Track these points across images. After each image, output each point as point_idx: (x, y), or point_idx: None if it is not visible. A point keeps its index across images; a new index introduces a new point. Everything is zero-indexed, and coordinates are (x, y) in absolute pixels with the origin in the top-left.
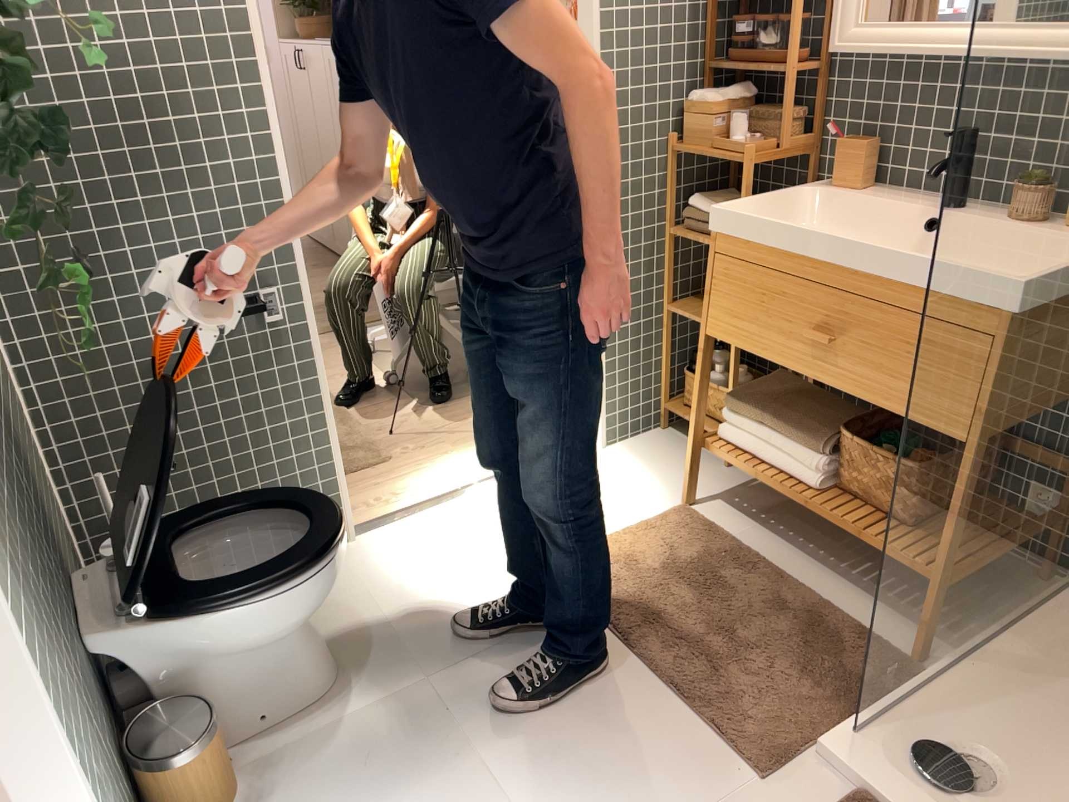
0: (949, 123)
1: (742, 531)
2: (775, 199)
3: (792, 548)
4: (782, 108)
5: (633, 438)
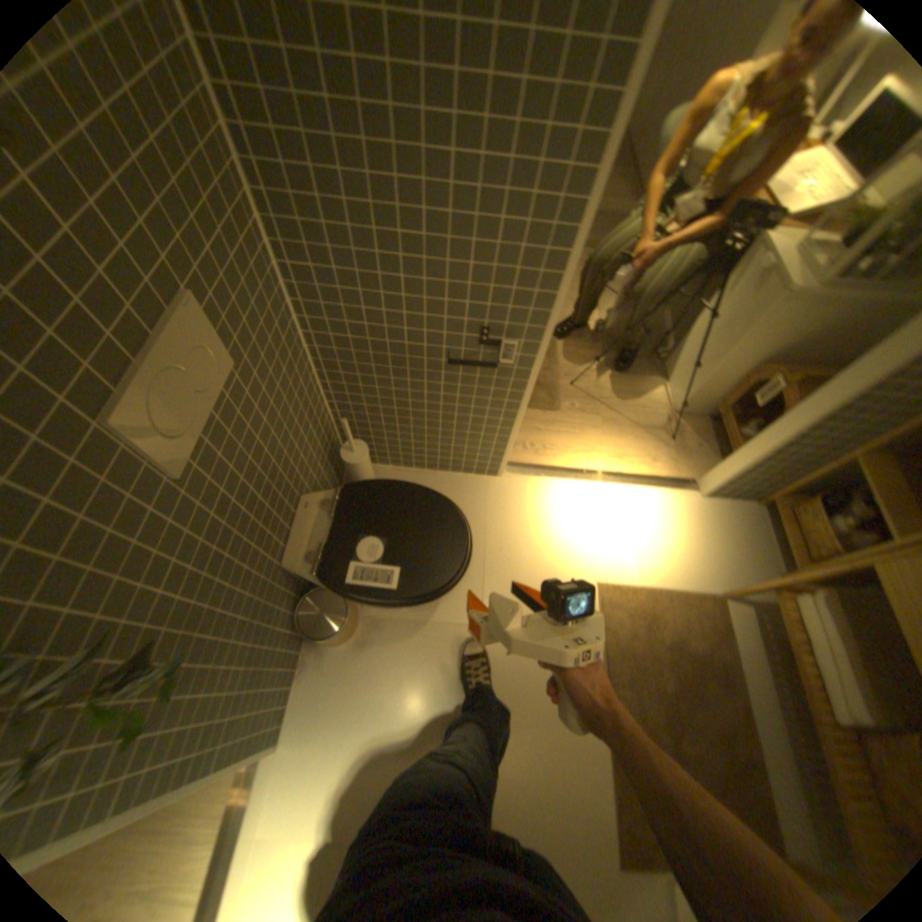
0: None
1: (750, 656)
2: None
3: (776, 700)
4: None
5: (730, 501)
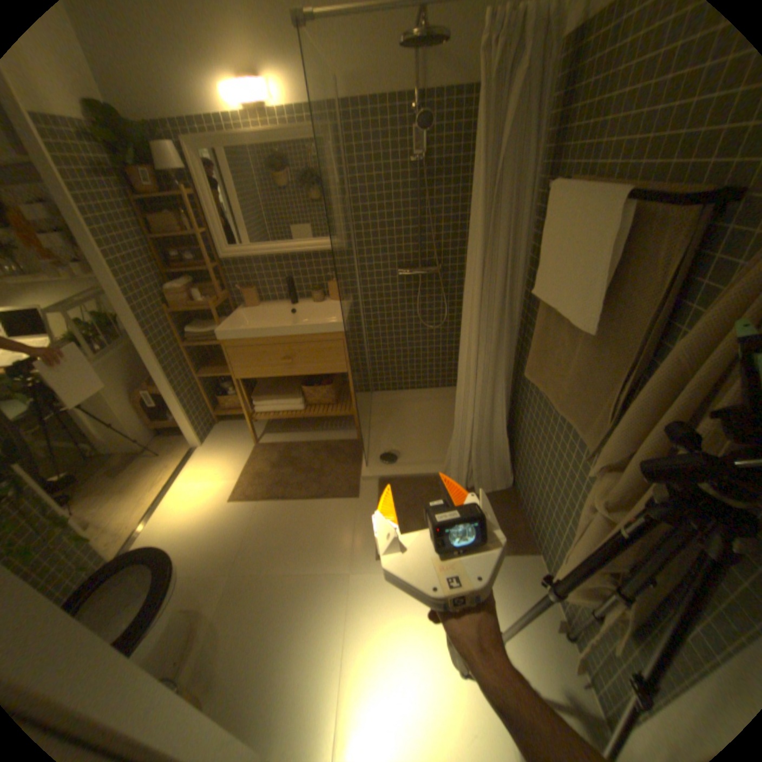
0: (278, 276)
1: (283, 439)
2: (231, 319)
3: (302, 433)
4: (204, 282)
5: (209, 435)
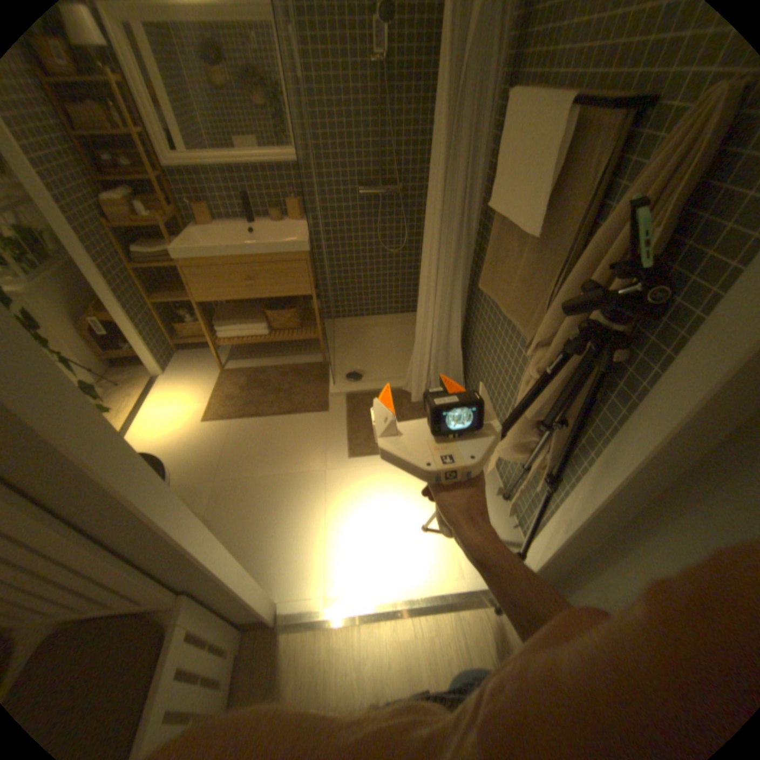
0: (231, 191)
1: (250, 364)
2: (184, 237)
3: (268, 358)
4: (147, 195)
5: (170, 364)
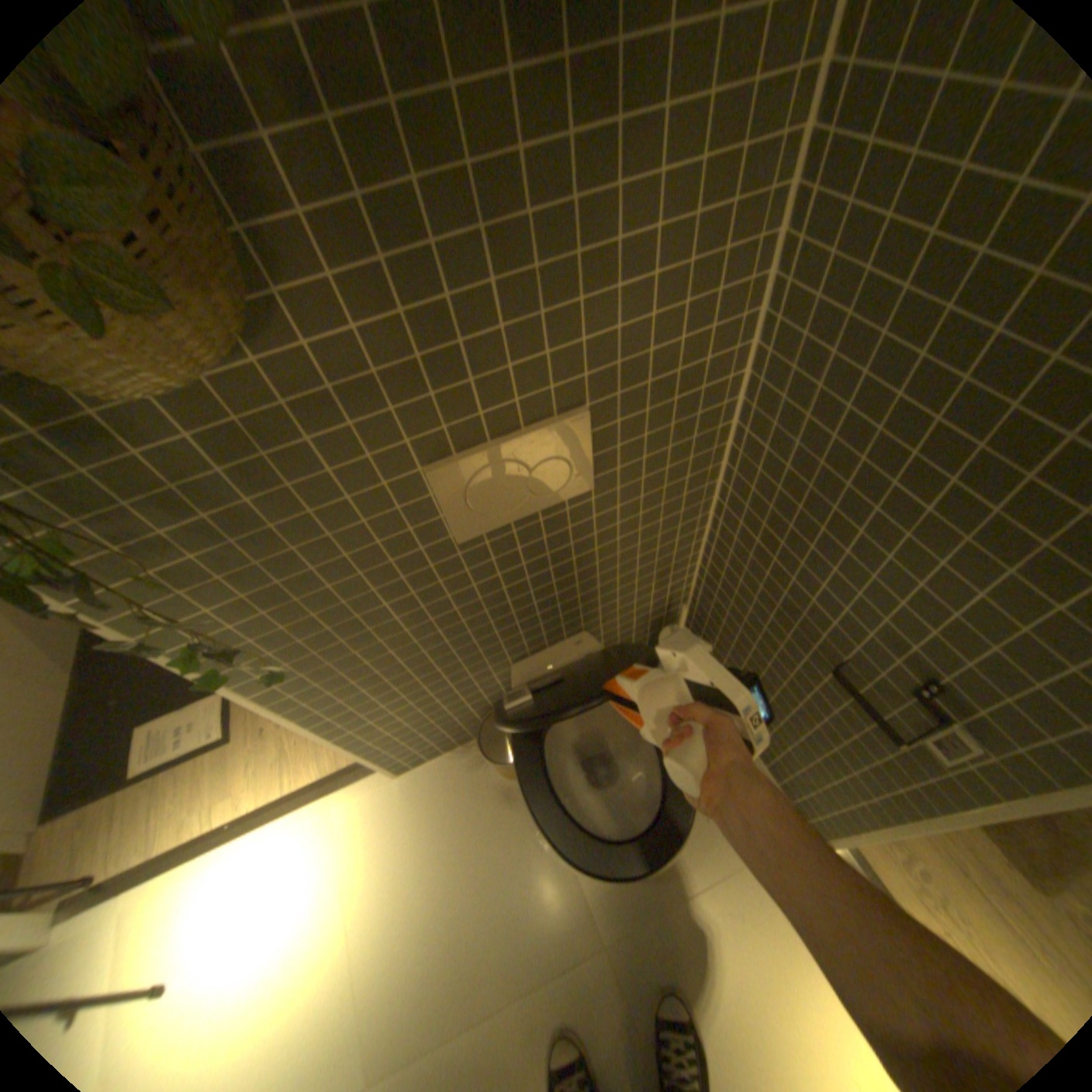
0: None
1: None
2: None
3: None
4: None
5: None
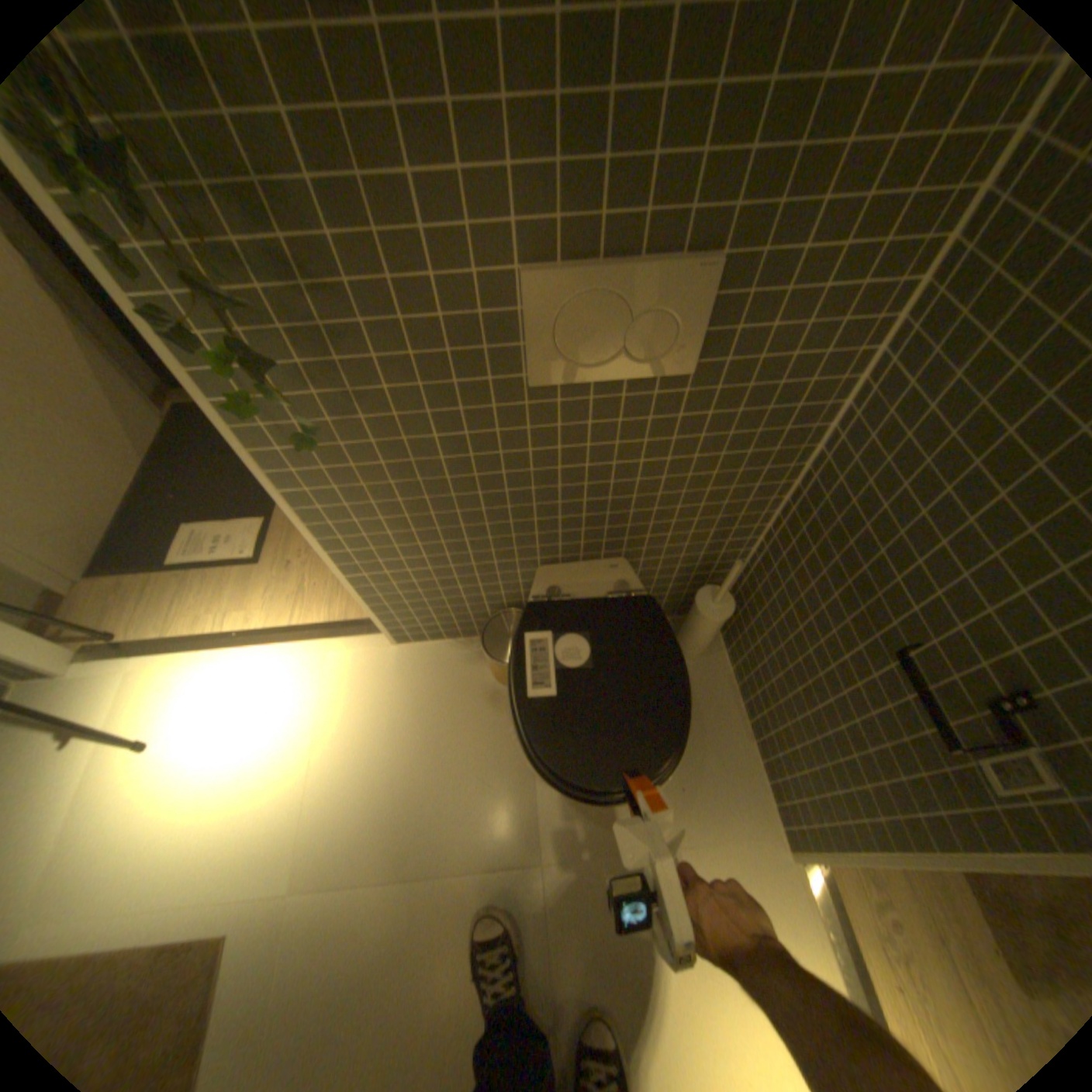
0: None
1: None
2: None
3: None
4: None
5: None
